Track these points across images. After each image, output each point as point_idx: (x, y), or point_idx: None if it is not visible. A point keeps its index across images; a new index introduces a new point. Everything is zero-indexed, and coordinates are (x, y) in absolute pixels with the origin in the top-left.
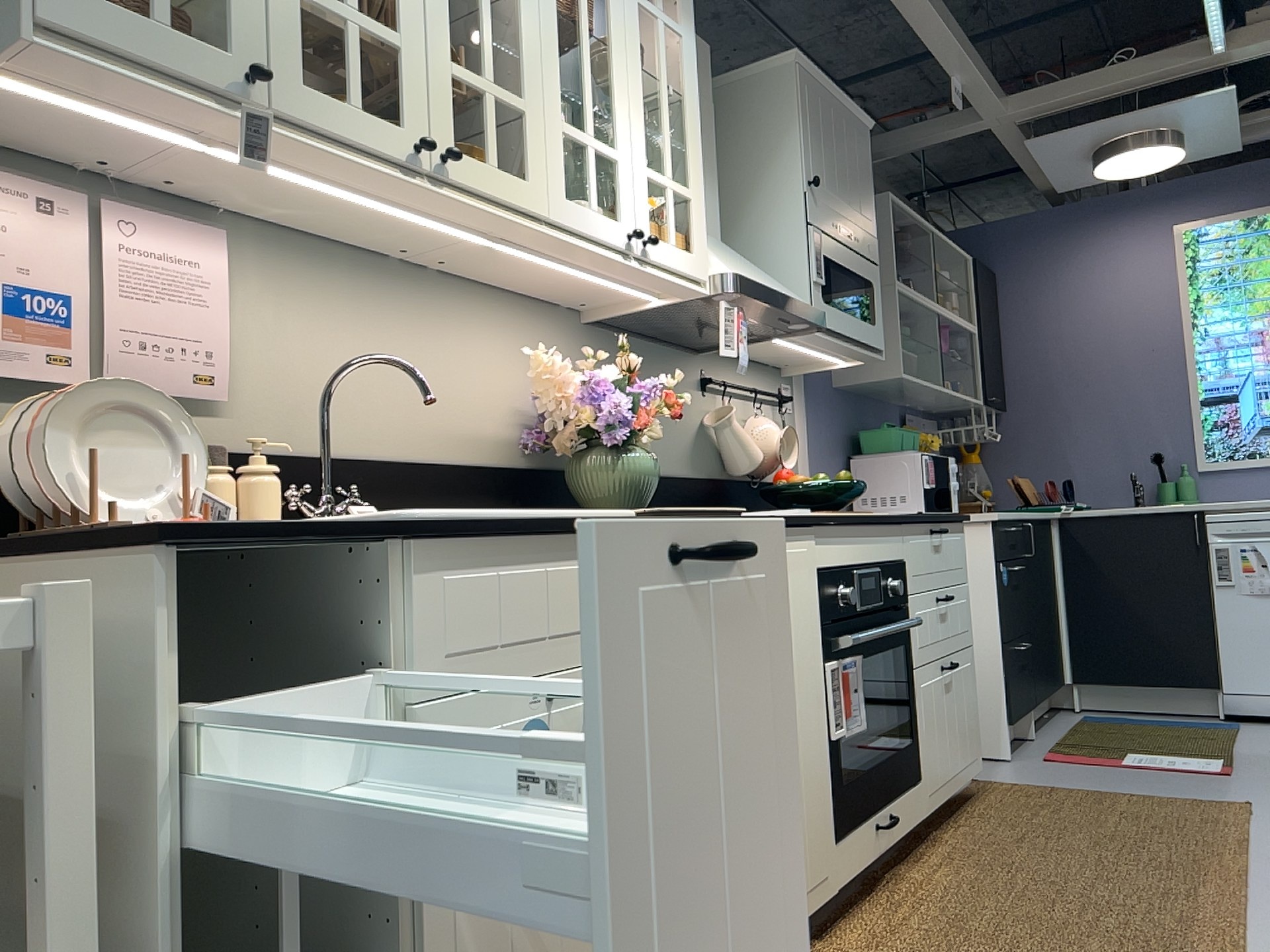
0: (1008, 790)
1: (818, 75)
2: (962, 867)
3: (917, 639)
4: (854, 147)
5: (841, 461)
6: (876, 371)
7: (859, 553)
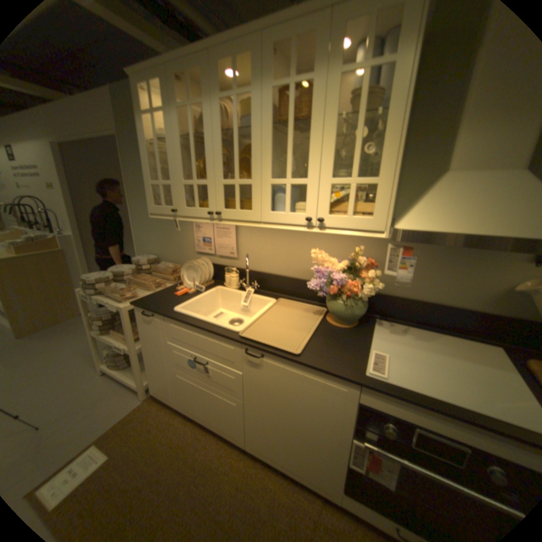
0: None
1: None
2: None
3: None
4: None
5: None
6: None
7: (428, 423)
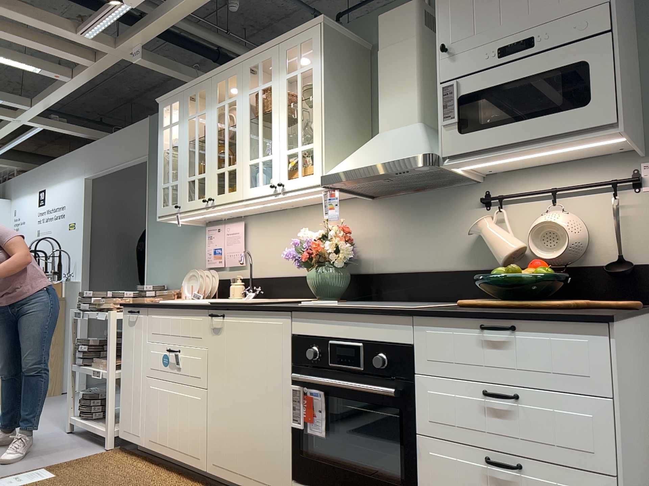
0: None
1: None
2: None
3: (425, 412)
4: None
5: None
6: None
7: (335, 331)
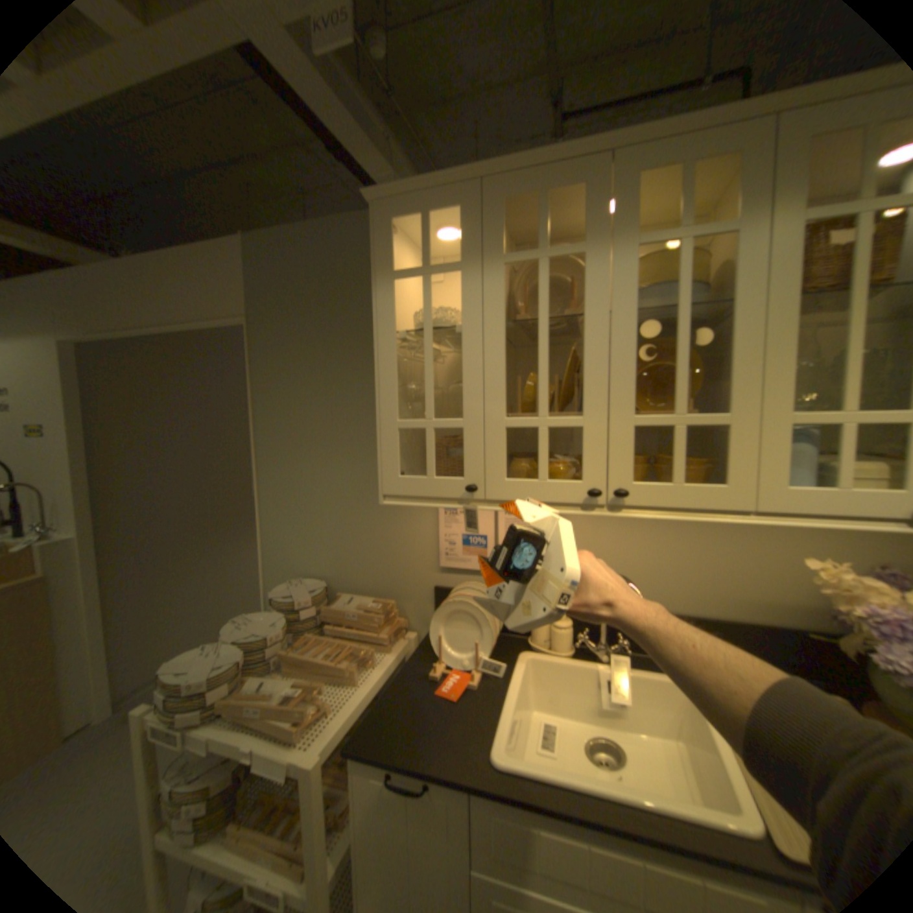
0: None
1: None
2: None
3: None
4: None
5: None
6: None
7: None
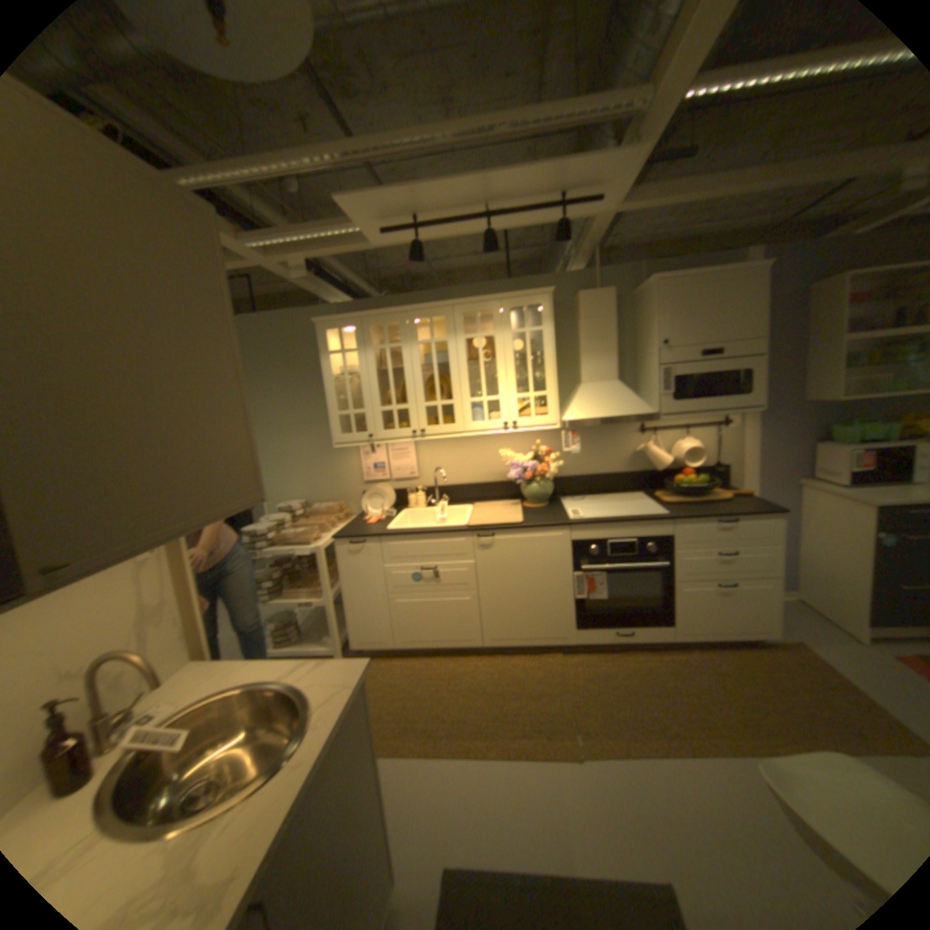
0: (800, 658)
1: (682, 273)
2: (666, 668)
3: (682, 570)
4: (733, 292)
5: (804, 445)
6: (826, 394)
7: (613, 534)
